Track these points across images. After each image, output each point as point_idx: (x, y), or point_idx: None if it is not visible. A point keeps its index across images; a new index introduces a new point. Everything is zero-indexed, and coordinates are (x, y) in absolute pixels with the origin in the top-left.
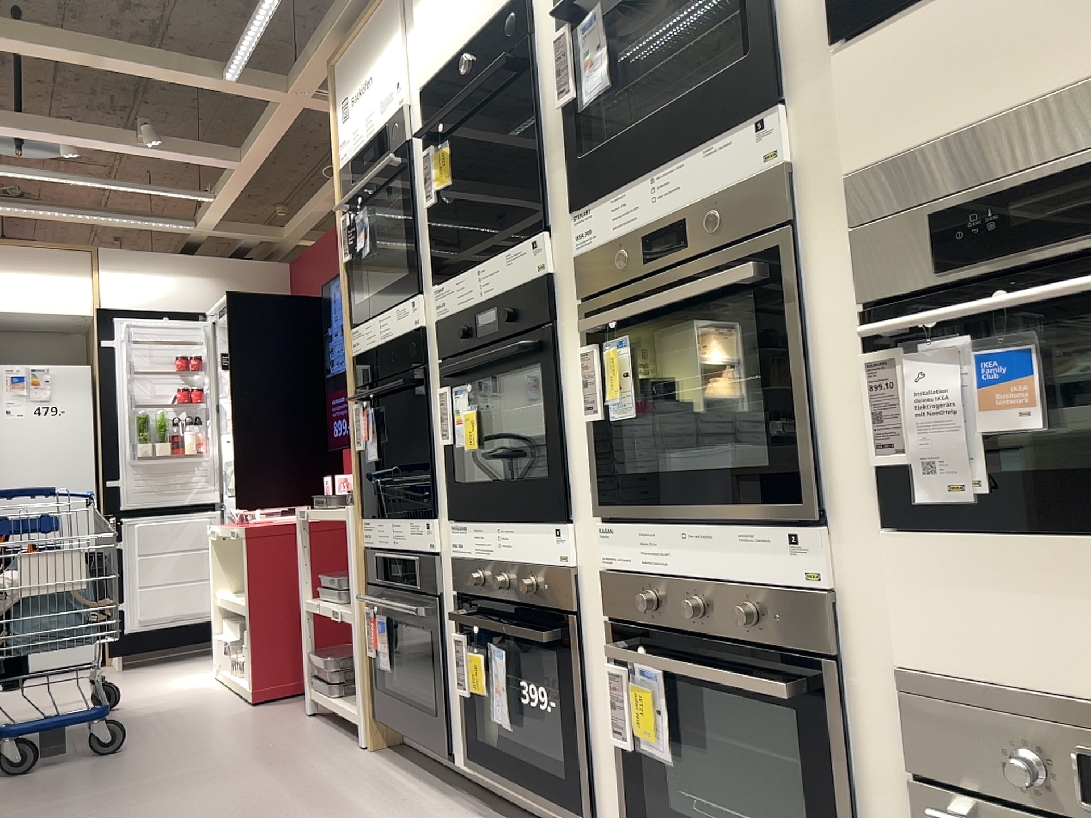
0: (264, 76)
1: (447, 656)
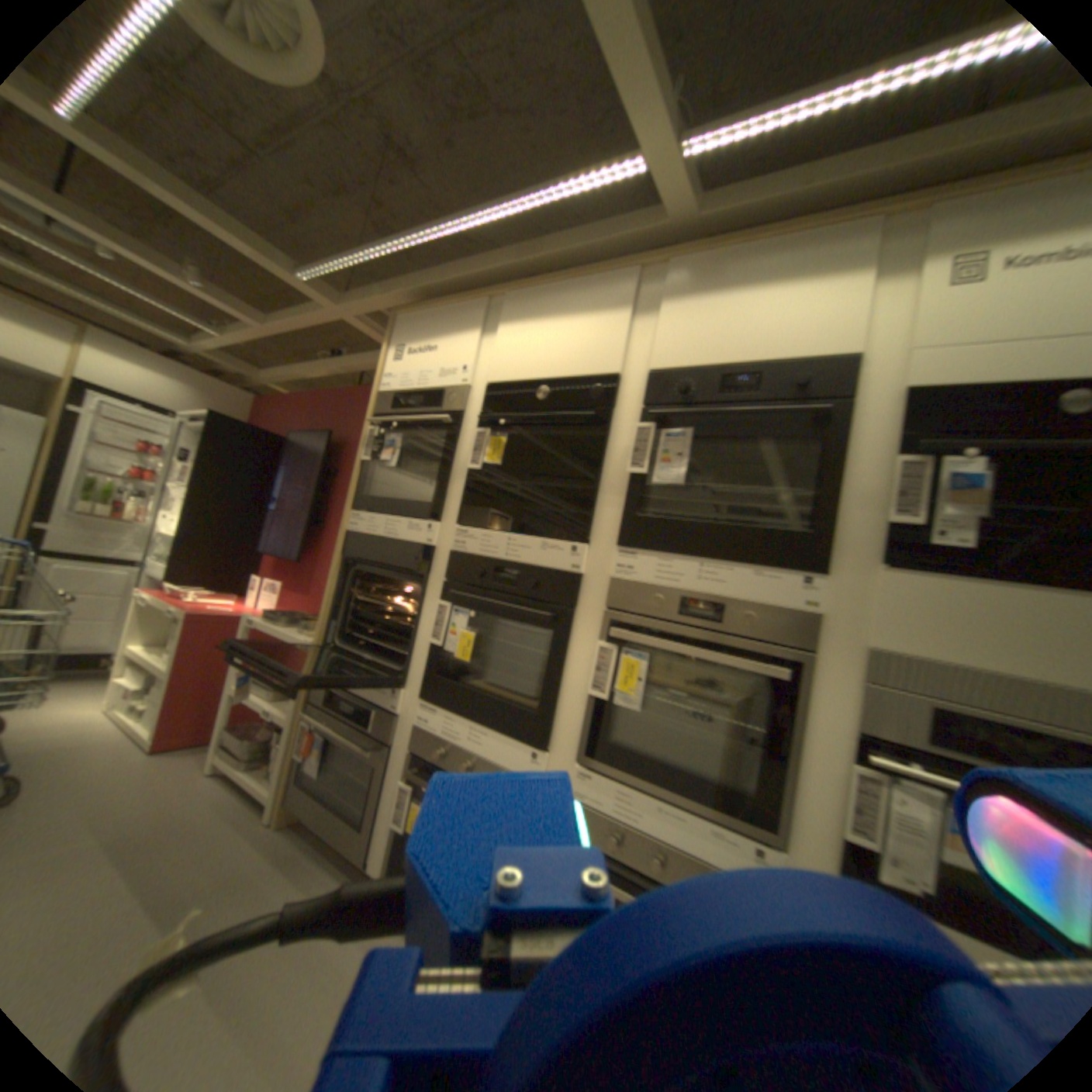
0: (323, 284)
1: (384, 791)
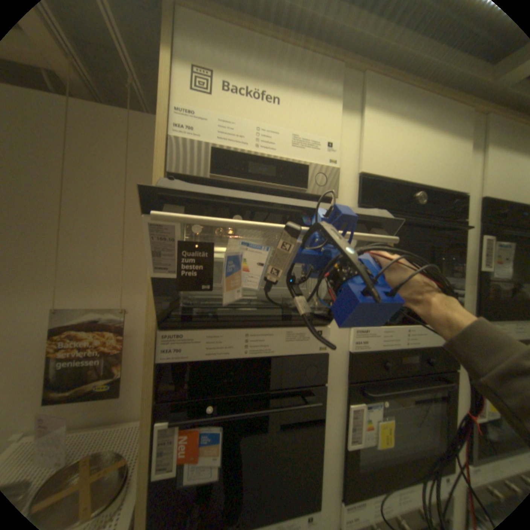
0: None
1: None
